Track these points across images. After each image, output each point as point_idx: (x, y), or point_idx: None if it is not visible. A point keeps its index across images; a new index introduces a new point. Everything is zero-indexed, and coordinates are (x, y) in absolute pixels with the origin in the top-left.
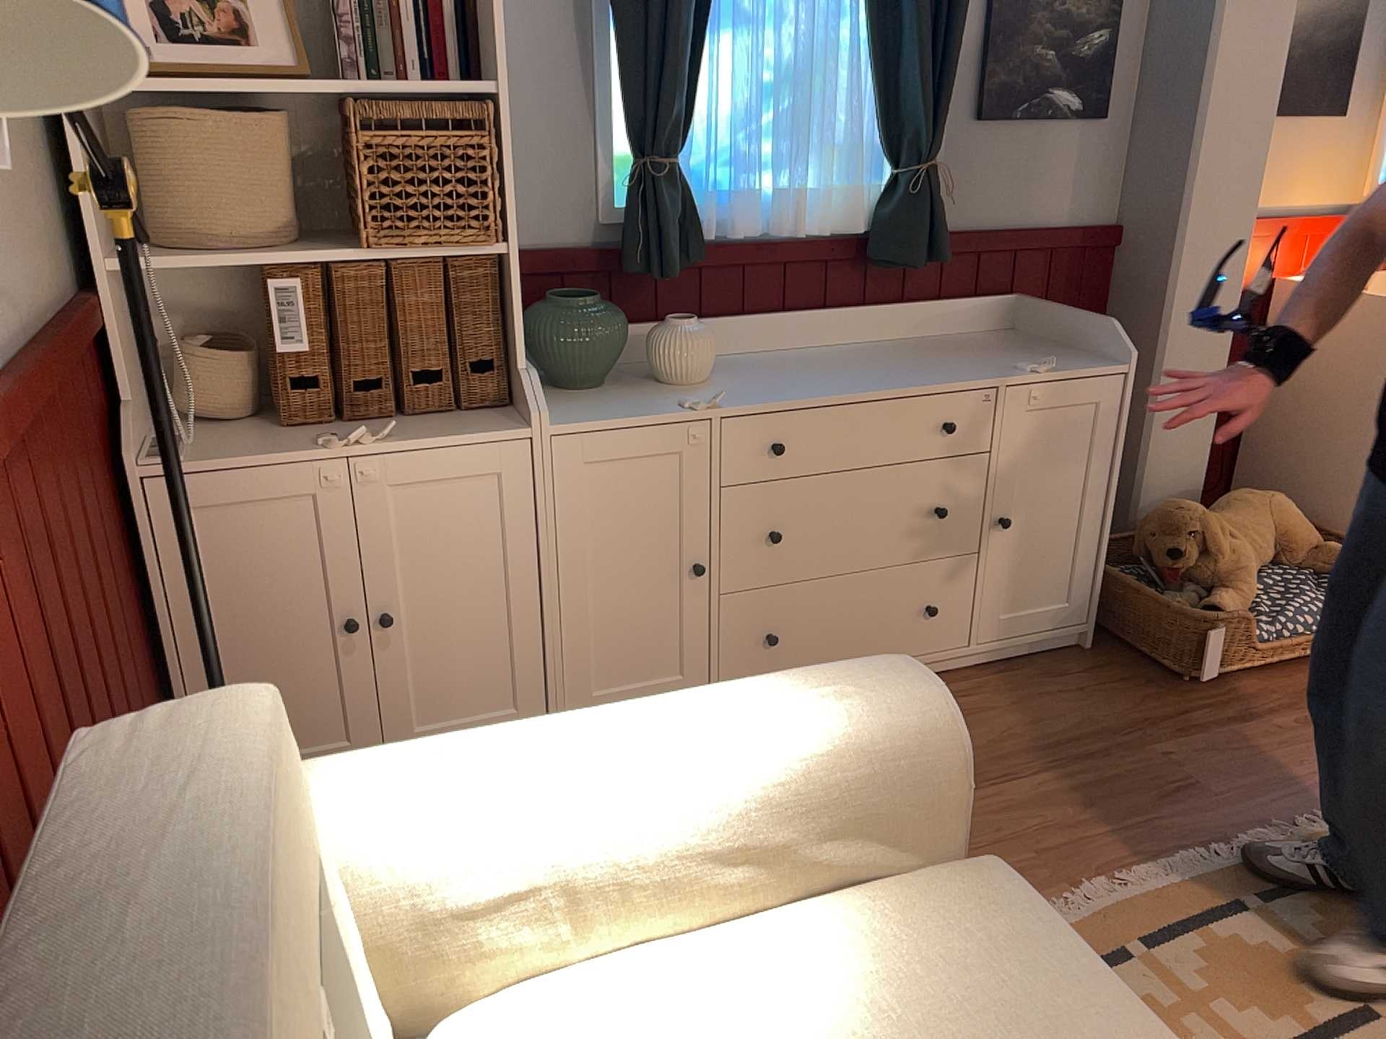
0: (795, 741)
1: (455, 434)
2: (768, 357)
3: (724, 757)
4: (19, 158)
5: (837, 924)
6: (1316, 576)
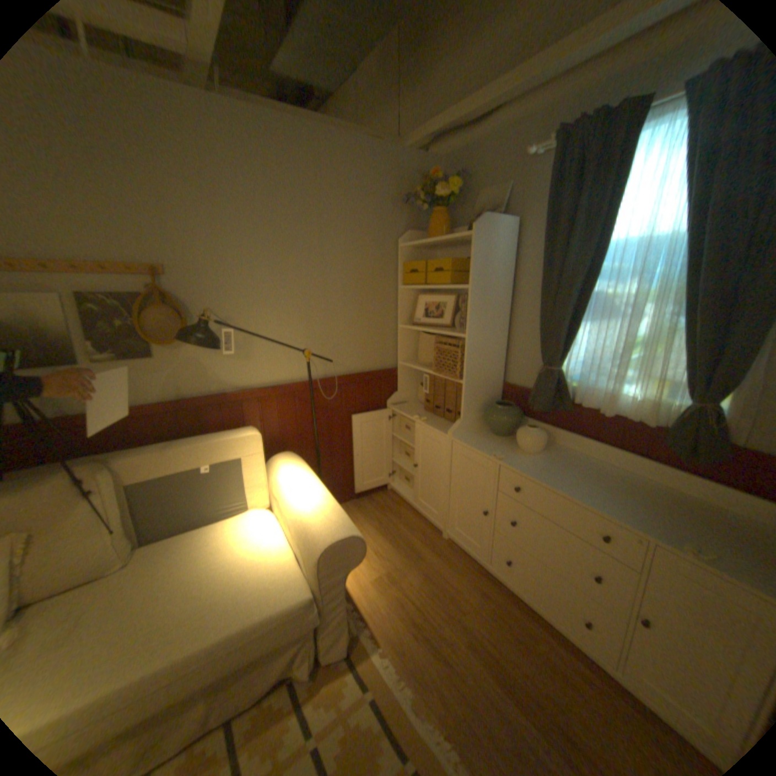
0: (308, 520)
1: (436, 428)
2: (590, 463)
3: (301, 510)
4: (373, 341)
5: (284, 563)
6: None
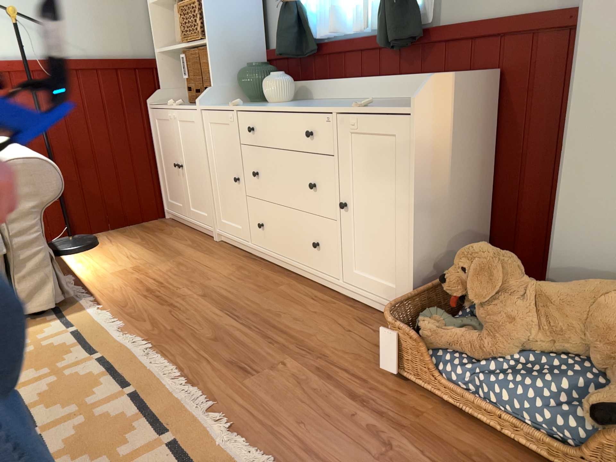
0: None
1: (190, 107)
2: (332, 100)
3: None
4: (117, 21)
5: None
6: (594, 385)
